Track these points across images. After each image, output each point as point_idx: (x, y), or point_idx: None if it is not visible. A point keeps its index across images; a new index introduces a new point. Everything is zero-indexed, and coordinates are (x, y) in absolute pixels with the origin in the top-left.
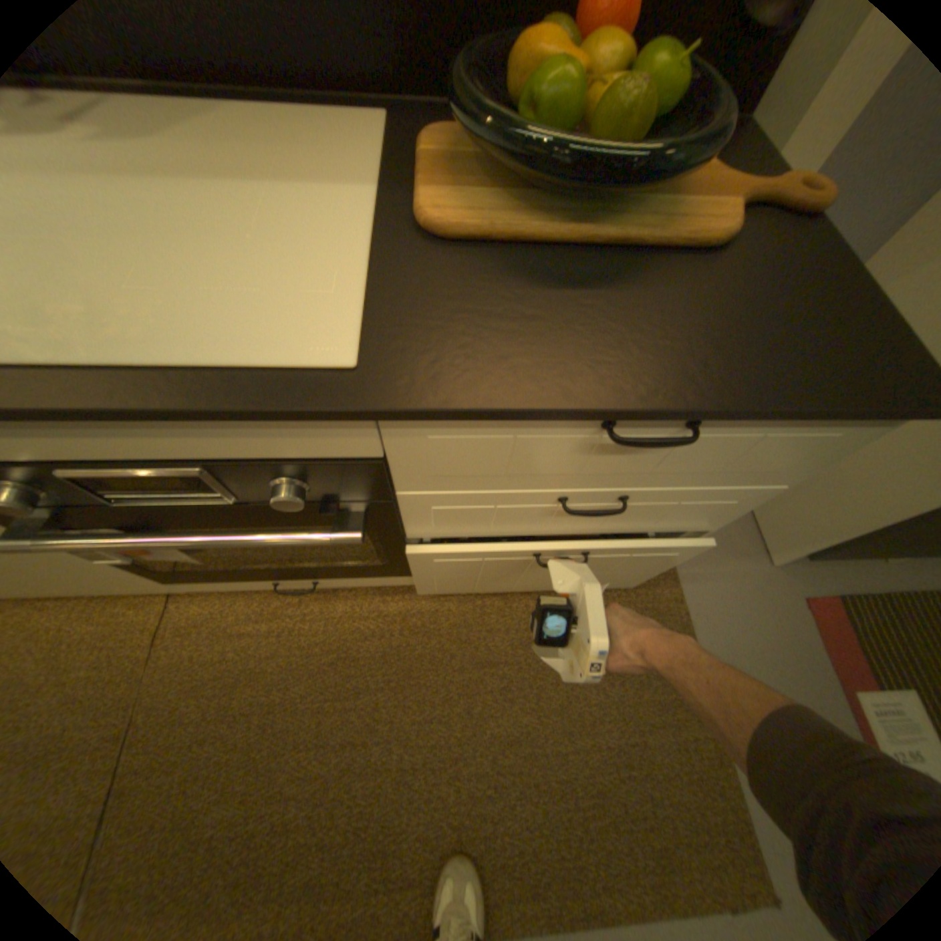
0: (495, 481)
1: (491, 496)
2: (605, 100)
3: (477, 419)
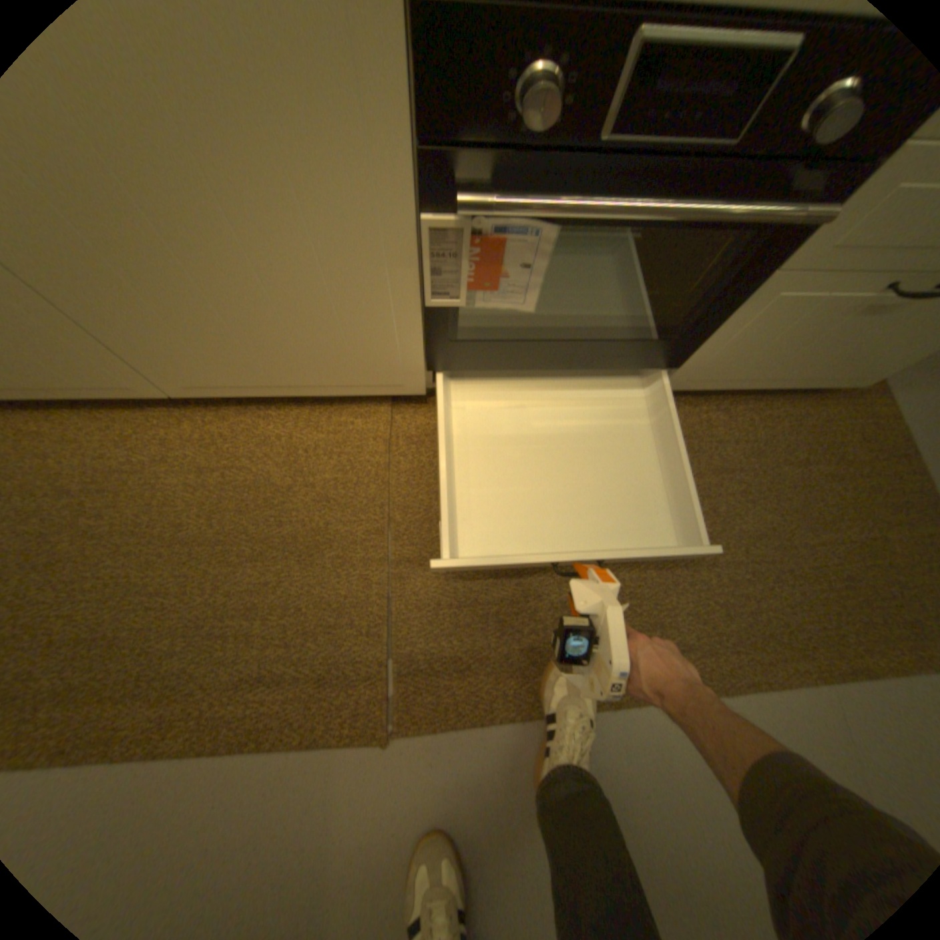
0: None
1: None
2: None
3: None
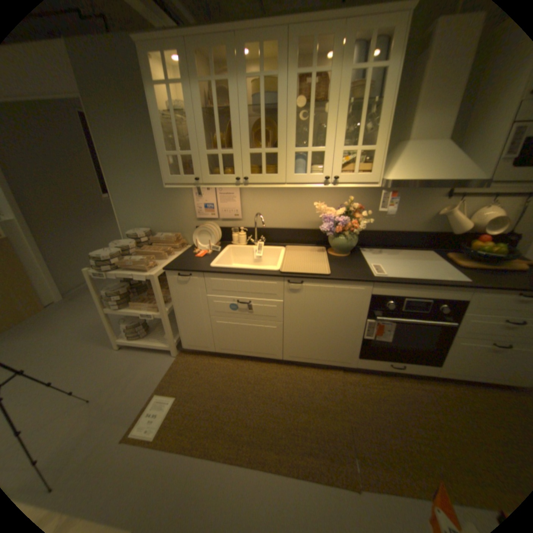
0: (492, 312)
1: (489, 318)
2: (493, 250)
3: (495, 292)
